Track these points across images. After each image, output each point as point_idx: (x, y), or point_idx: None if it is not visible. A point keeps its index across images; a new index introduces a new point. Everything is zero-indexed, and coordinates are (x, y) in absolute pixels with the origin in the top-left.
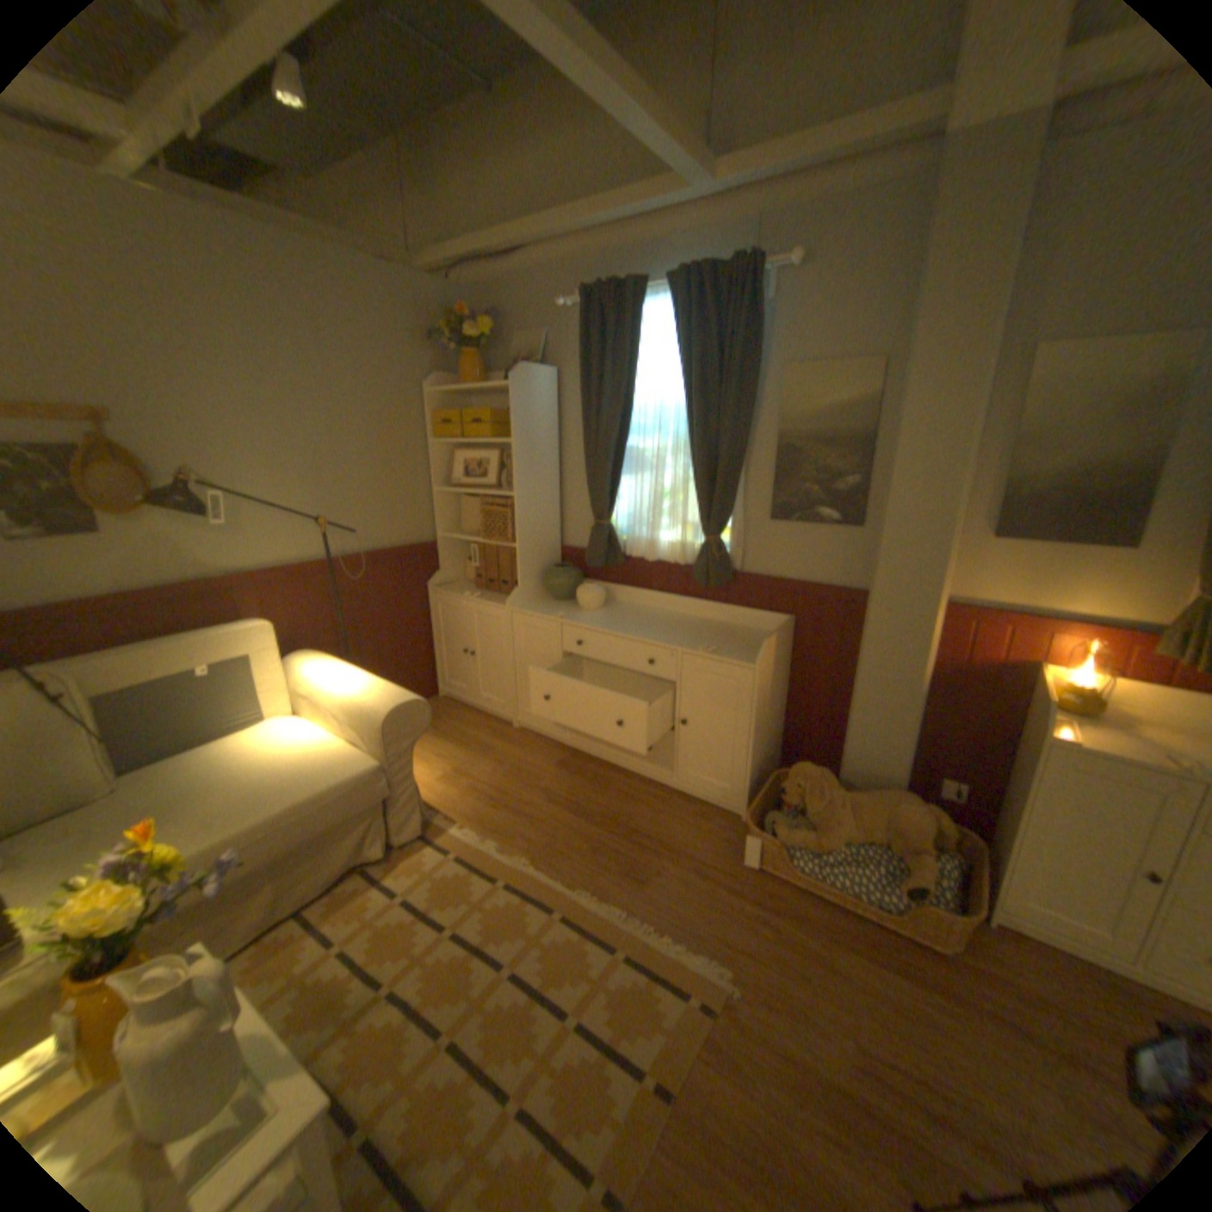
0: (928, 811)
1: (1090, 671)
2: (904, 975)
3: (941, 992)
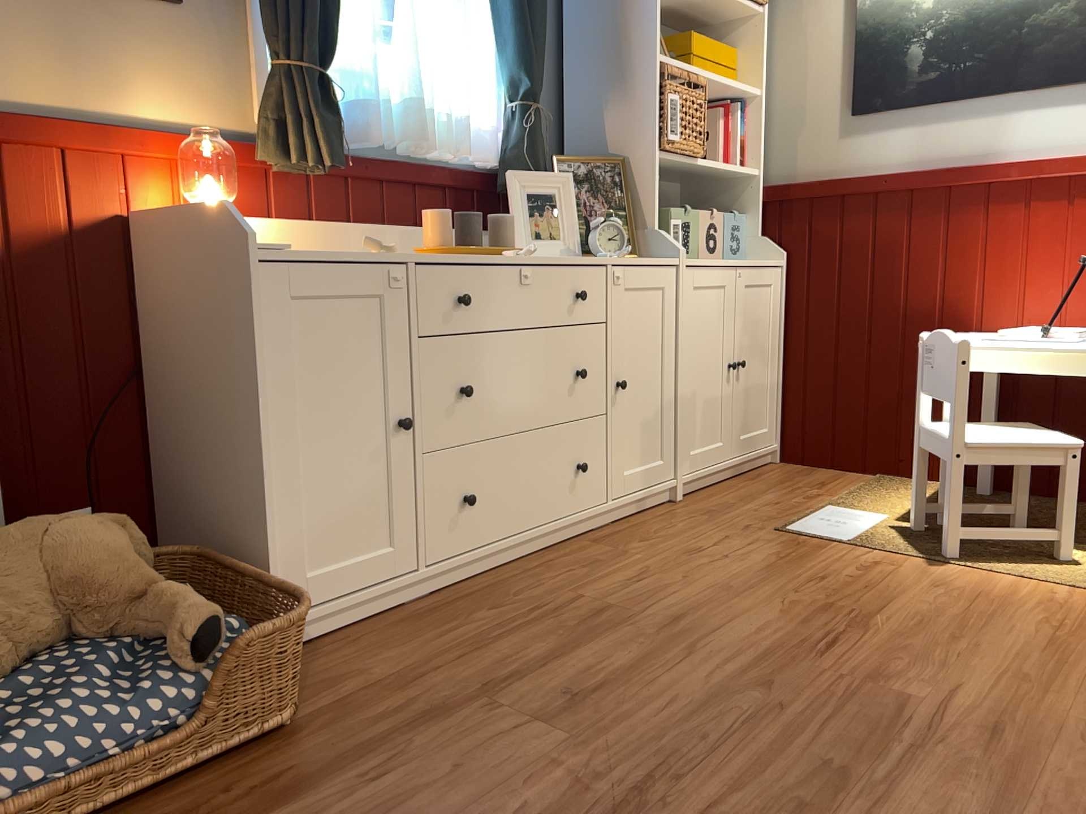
0: (98, 520)
1: (205, 195)
2: (272, 806)
3: (333, 770)
